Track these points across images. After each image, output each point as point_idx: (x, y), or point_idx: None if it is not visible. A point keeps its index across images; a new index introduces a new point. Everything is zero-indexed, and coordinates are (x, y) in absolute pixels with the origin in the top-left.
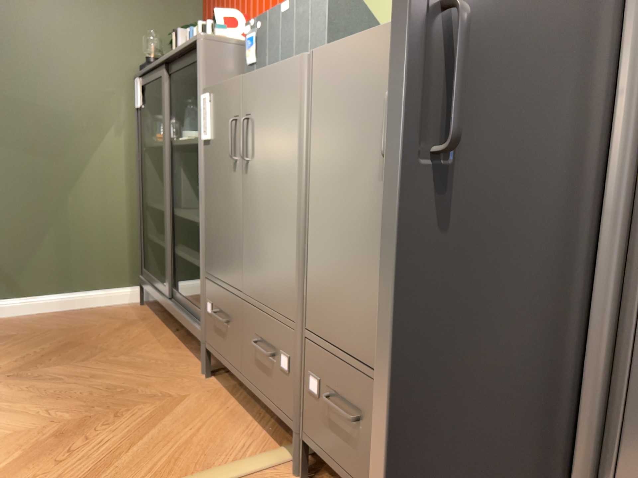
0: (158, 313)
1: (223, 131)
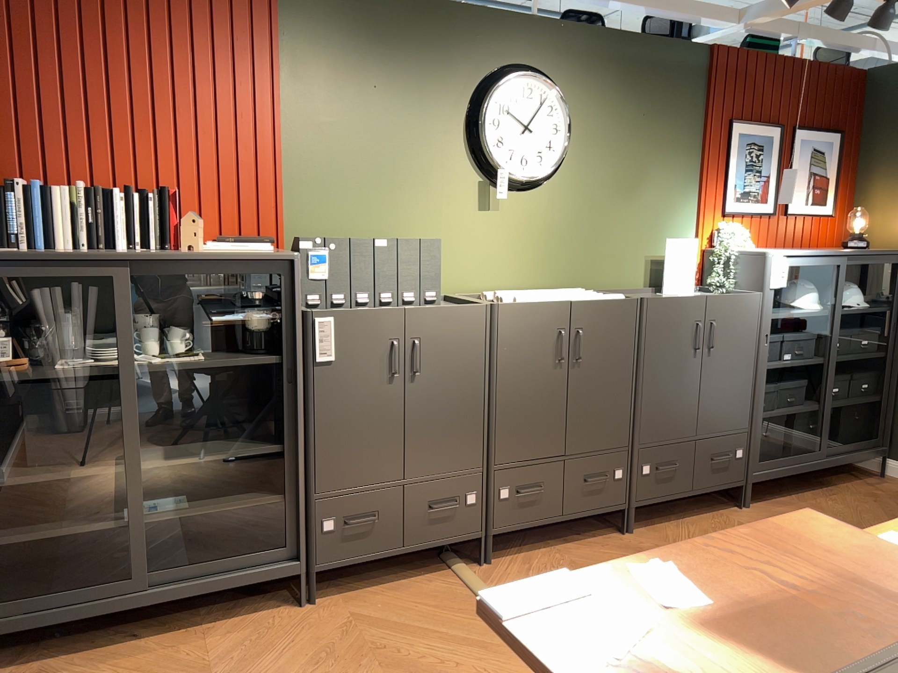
0: (21, 659)
1: (364, 351)
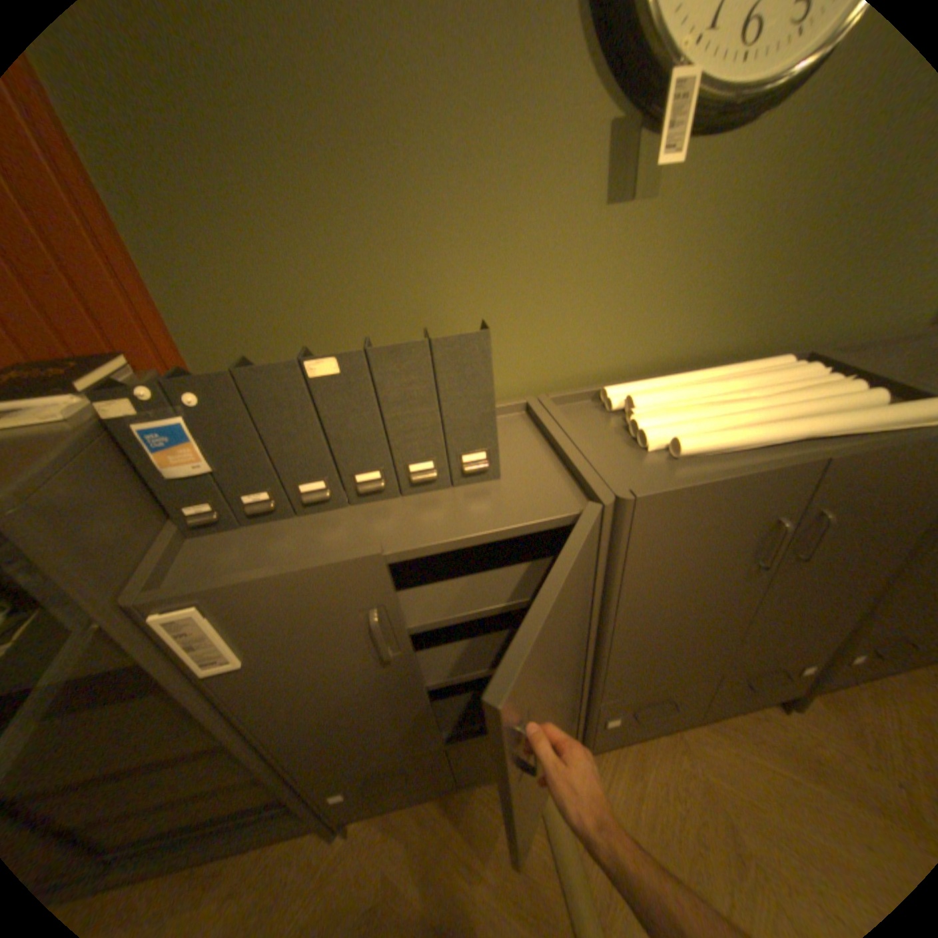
0: None
1: (310, 638)
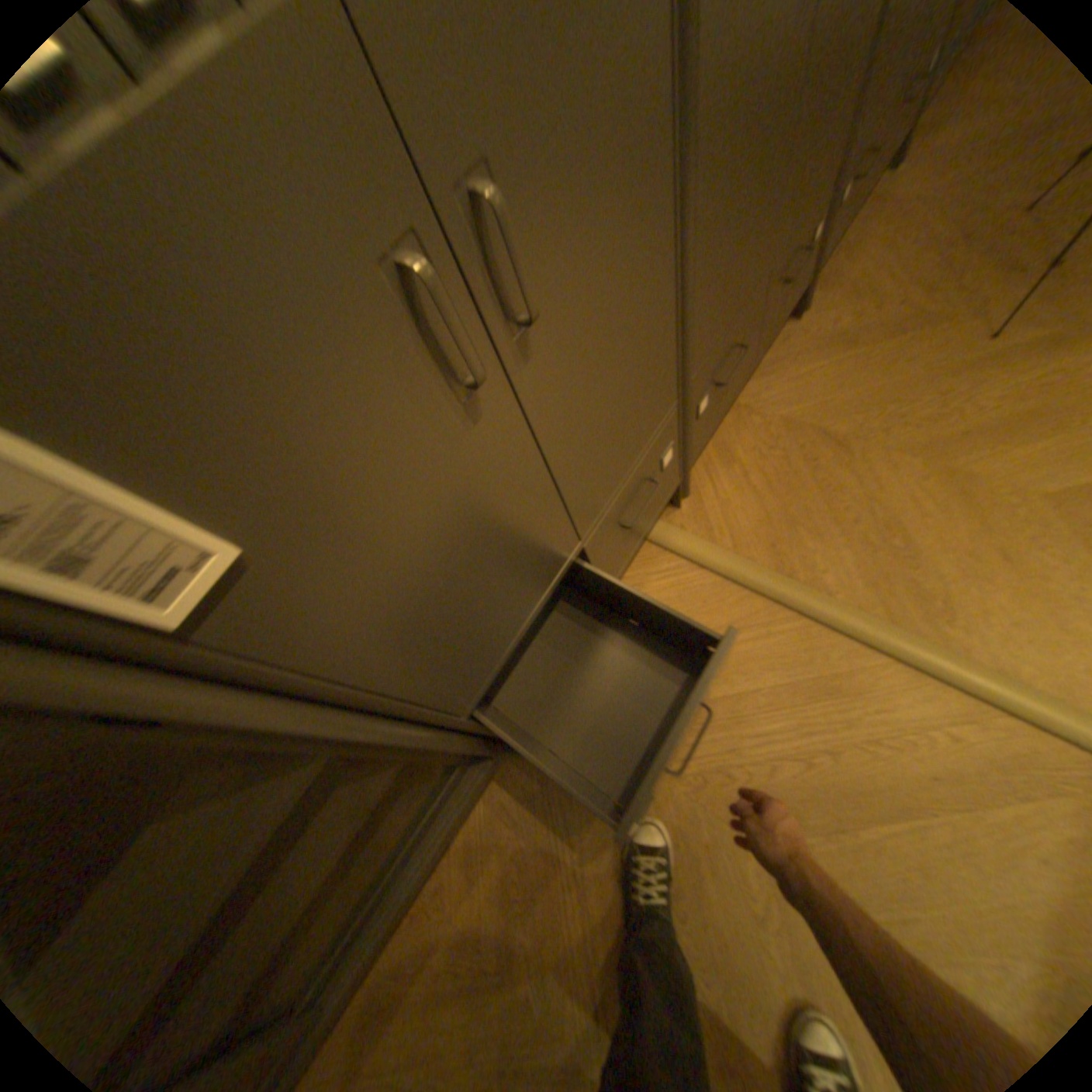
0: None
1: (326, 397)
